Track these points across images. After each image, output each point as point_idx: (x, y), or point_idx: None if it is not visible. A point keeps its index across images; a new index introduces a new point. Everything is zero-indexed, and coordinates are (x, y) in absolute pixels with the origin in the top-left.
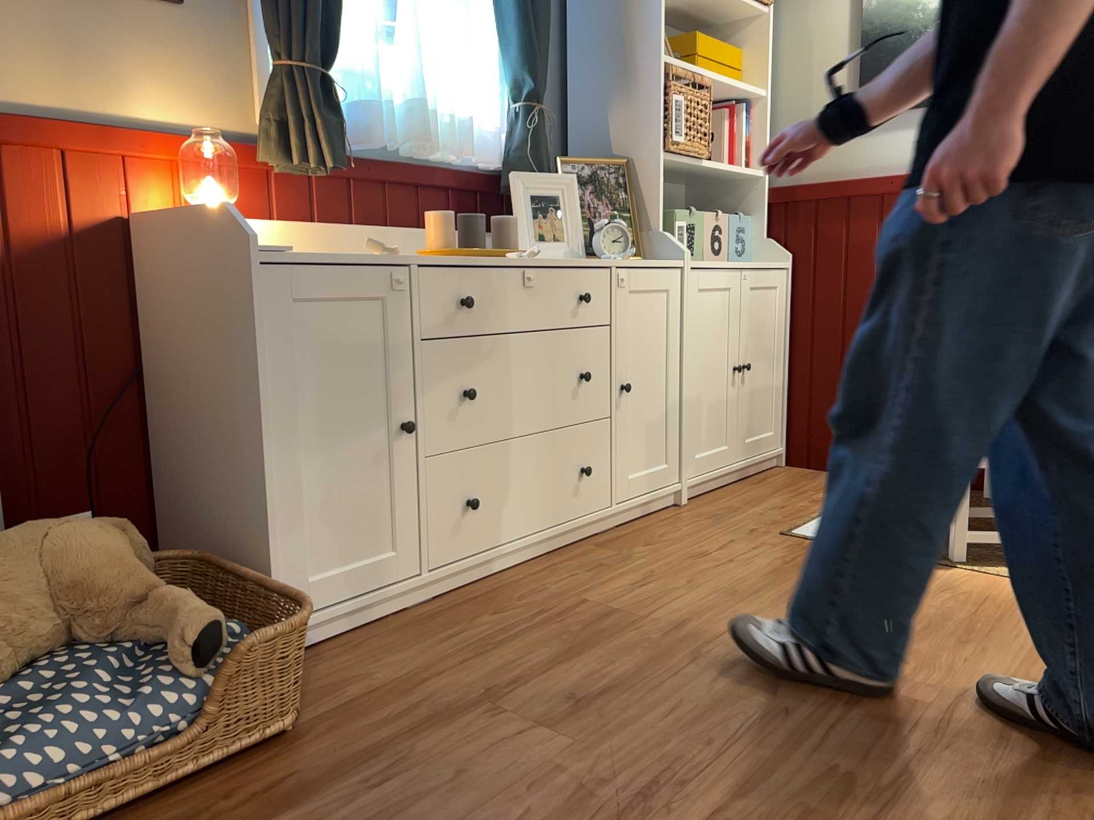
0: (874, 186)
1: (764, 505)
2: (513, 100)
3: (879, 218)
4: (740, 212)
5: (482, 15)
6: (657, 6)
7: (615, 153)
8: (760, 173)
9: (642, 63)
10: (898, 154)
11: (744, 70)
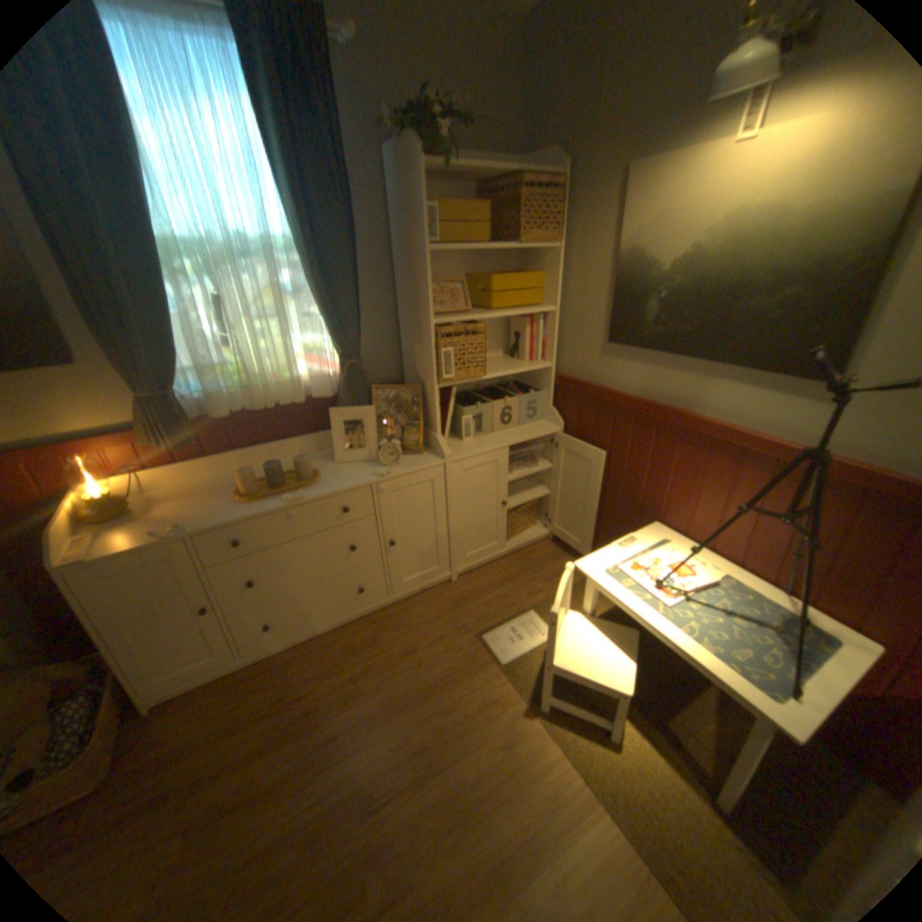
0: (611, 397)
1: (499, 590)
2: (337, 353)
3: (614, 418)
4: (538, 384)
5: (308, 300)
6: (427, 283)
7: (418, 374)
8: (547, 365)
9: (423, 321)
10: (631, 377)
11: (545, 286)
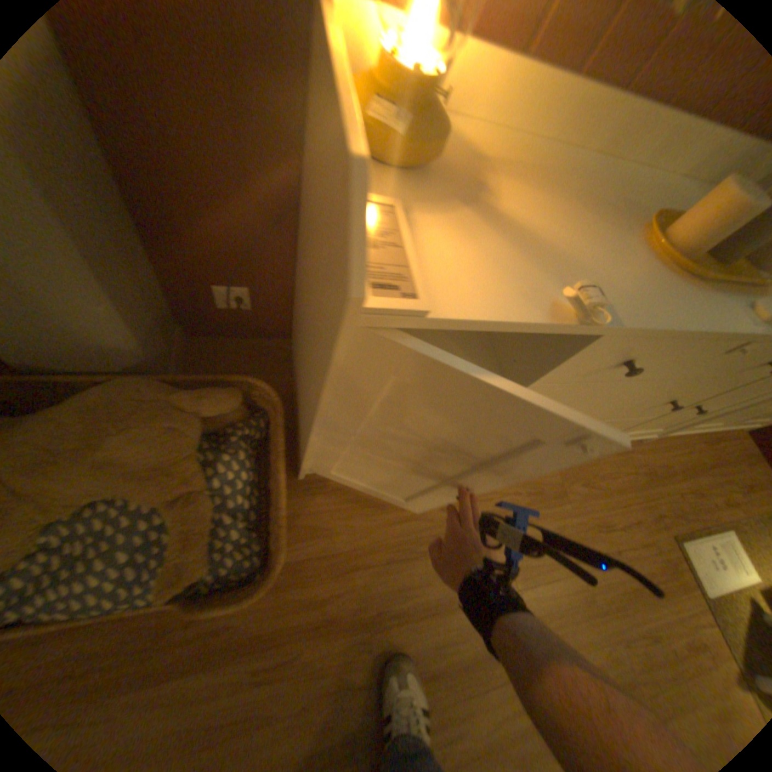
0: None
1: (695, 482)
2: None
3: None
4: None
5: None
6: None
7: None
8: None
9: None
10: None
11: None
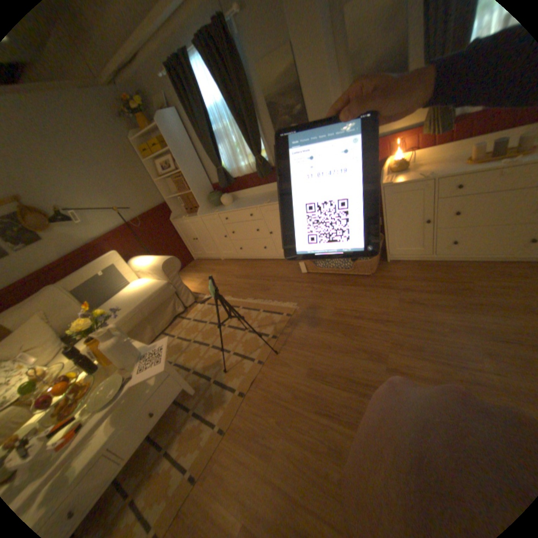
0: None
1: None
2: None
3: None
4: None
5: None
6: None
7: None
8: None
9: None
10: None
11: None
